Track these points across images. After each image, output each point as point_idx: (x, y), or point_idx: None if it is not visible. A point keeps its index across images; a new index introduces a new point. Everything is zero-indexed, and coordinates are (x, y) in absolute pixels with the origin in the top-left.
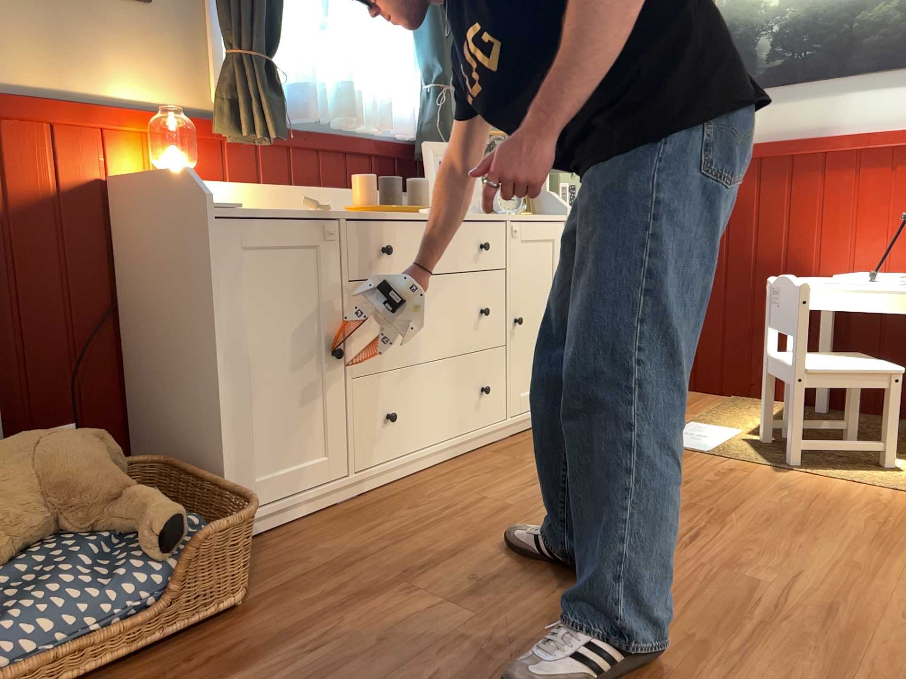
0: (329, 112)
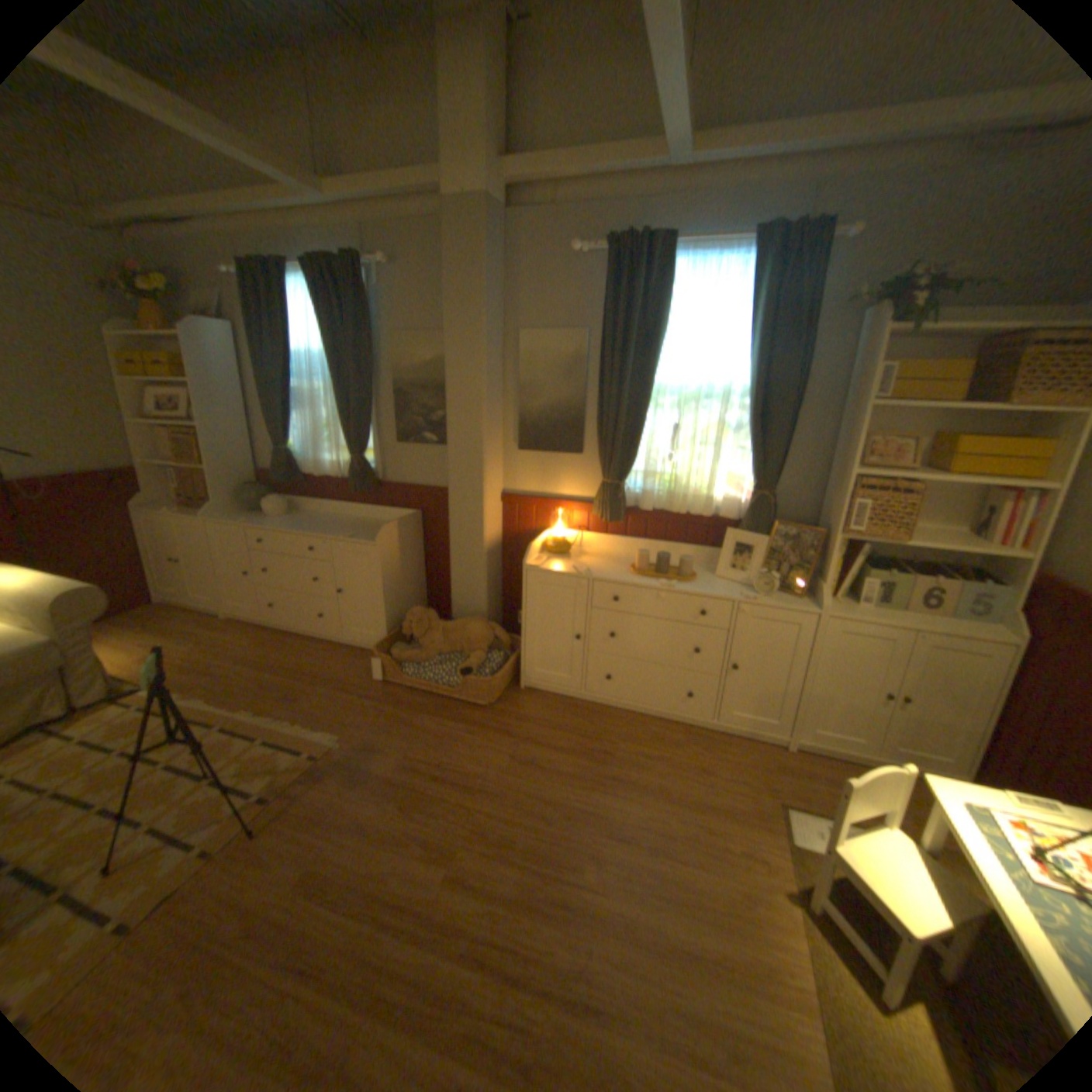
0: (667, 504)
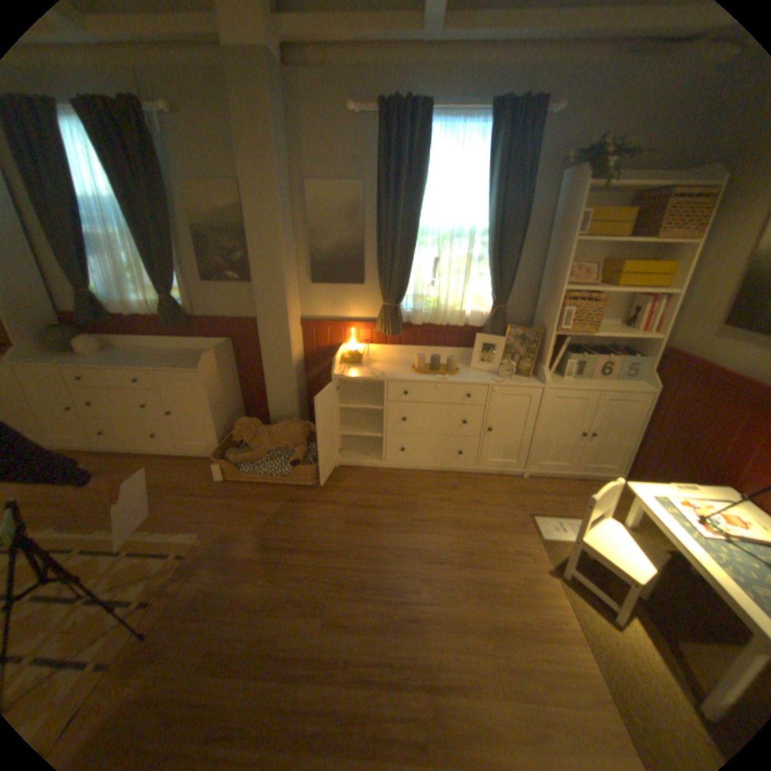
0: (432, 319)
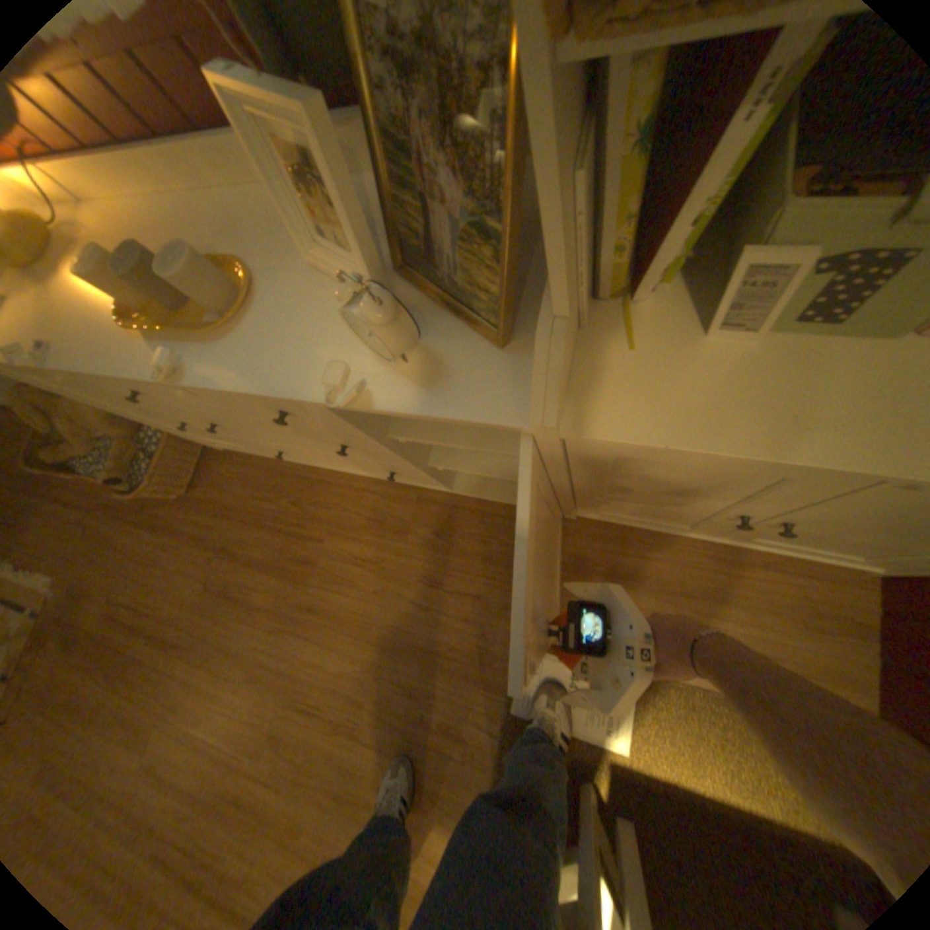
0: None
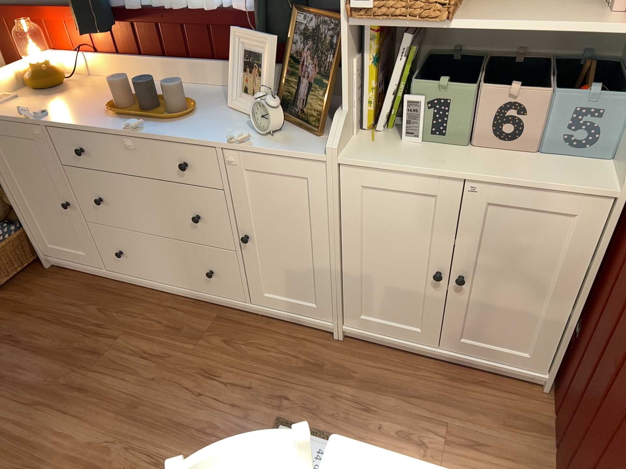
0: None
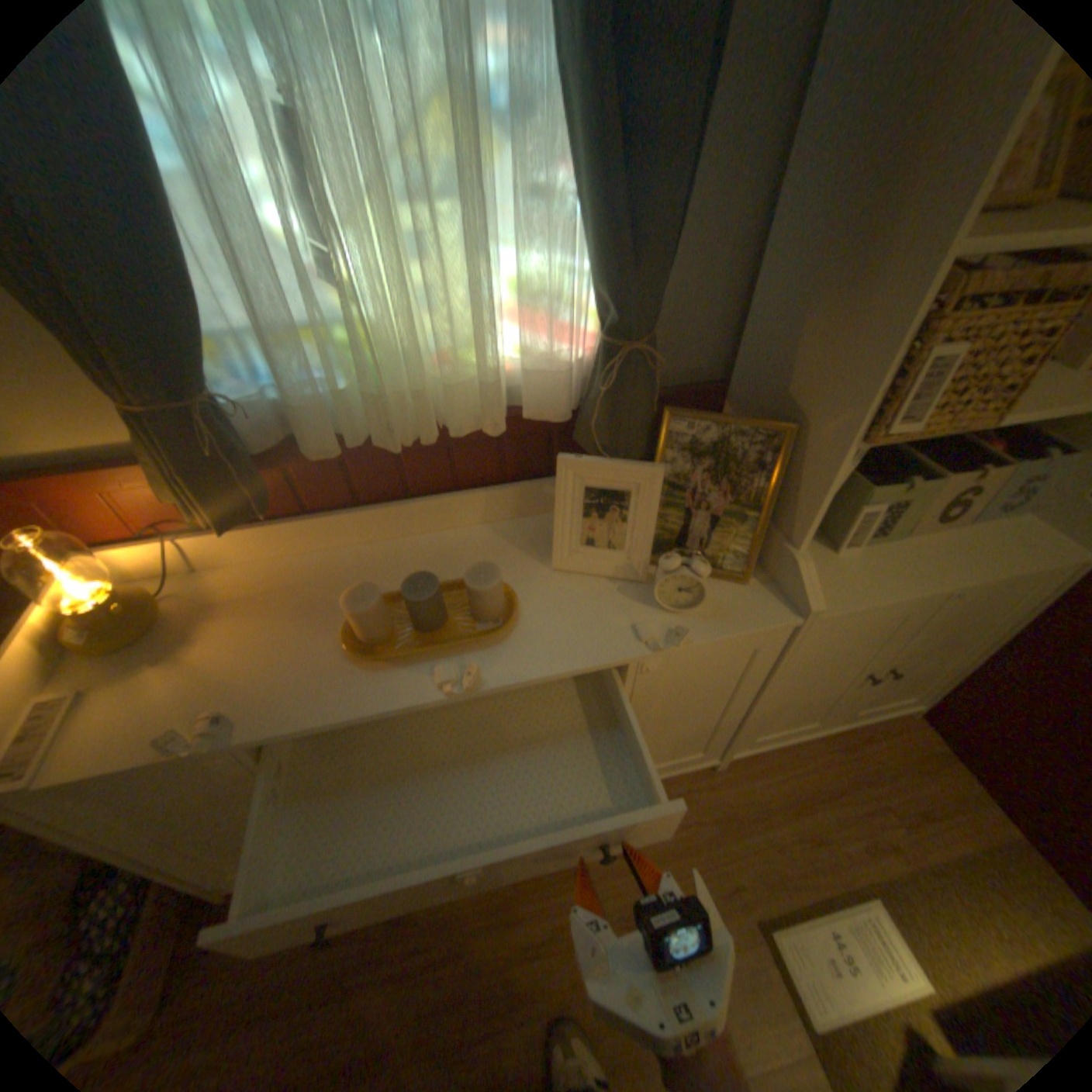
0: (380, 418)
